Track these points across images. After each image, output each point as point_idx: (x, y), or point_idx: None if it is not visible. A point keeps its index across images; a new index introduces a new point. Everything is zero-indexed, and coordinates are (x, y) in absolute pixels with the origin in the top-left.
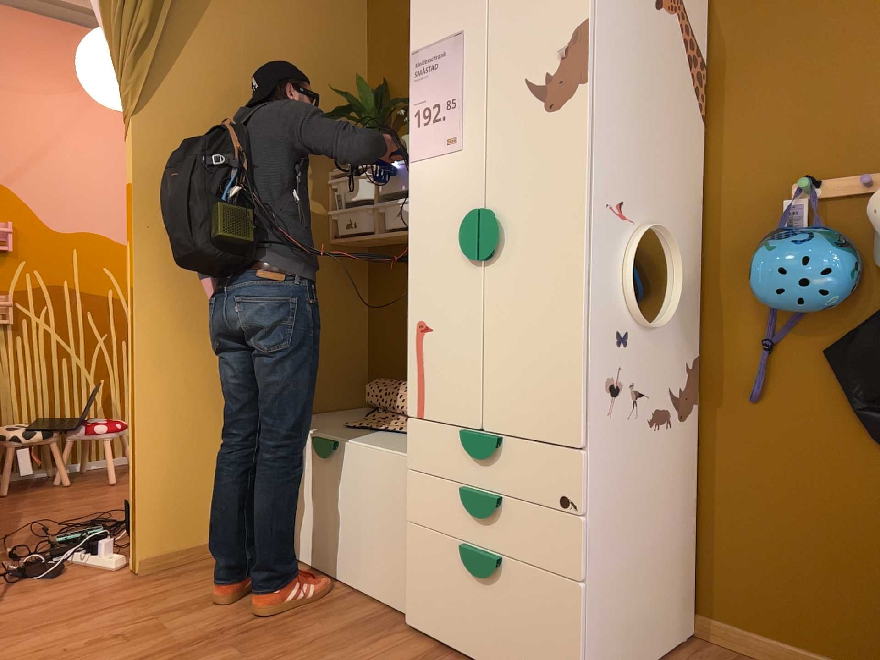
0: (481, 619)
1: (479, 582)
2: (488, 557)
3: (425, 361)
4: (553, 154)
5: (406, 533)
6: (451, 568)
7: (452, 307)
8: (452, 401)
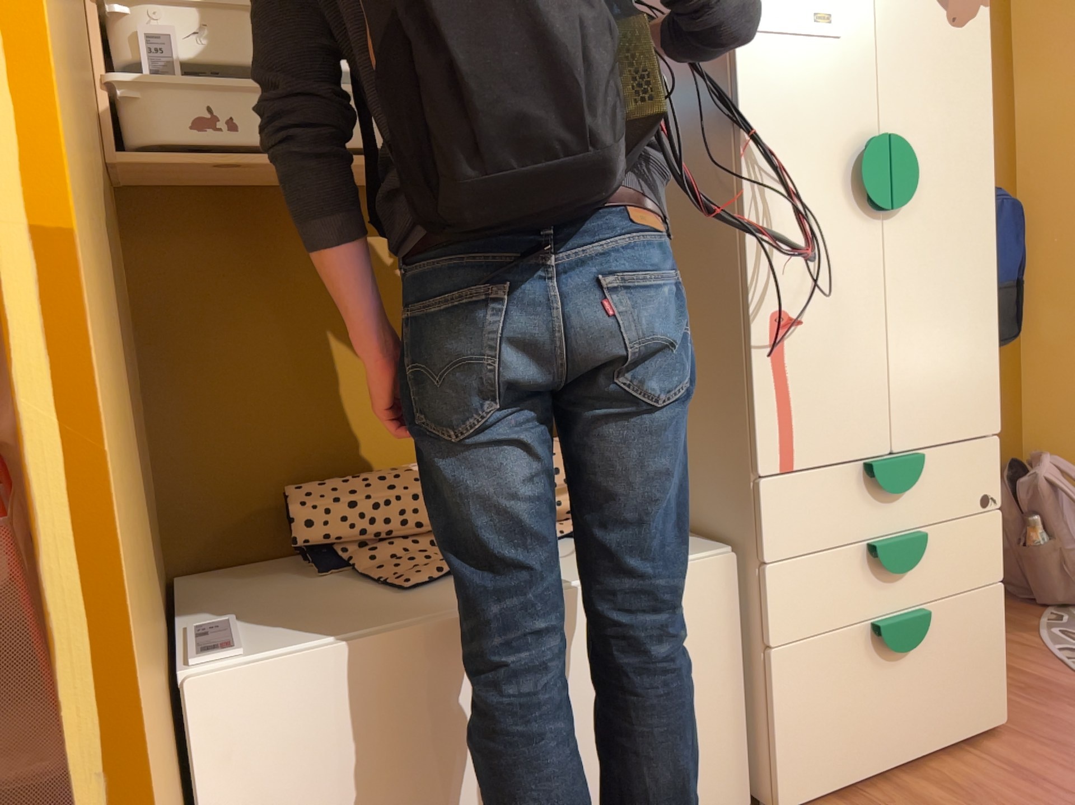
0: (901, 705)
1: (902, 657)
2: (920, 614)
3: (795, 376)
4: (960, 83)
5: (774, 669)
6: (855, 669)
7: (839, 283)
8: (845, 426)
